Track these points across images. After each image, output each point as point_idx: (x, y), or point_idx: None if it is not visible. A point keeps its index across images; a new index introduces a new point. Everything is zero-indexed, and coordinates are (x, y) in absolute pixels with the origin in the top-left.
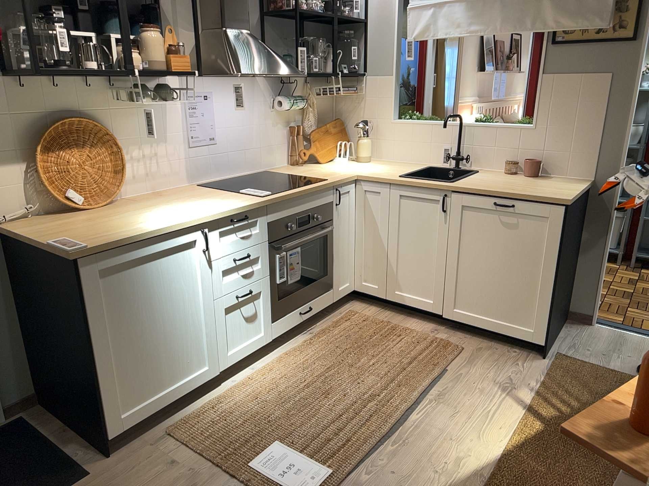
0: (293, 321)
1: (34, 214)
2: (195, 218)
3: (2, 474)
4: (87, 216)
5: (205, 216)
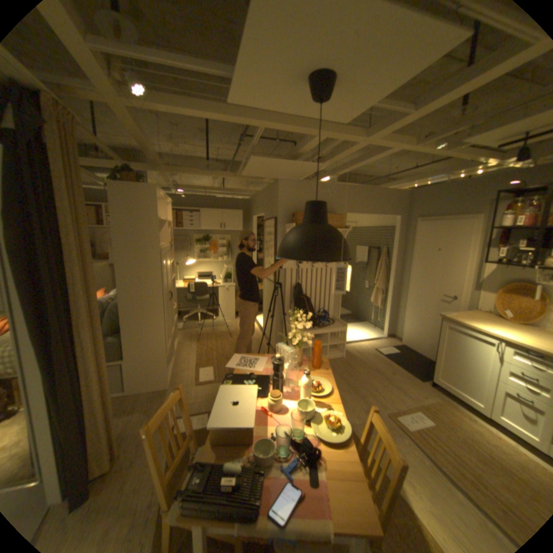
0: None
1: (493, 313)
2: (498, 334)
3: (426, 369)
4: (498, 320)
5: (504, 336)
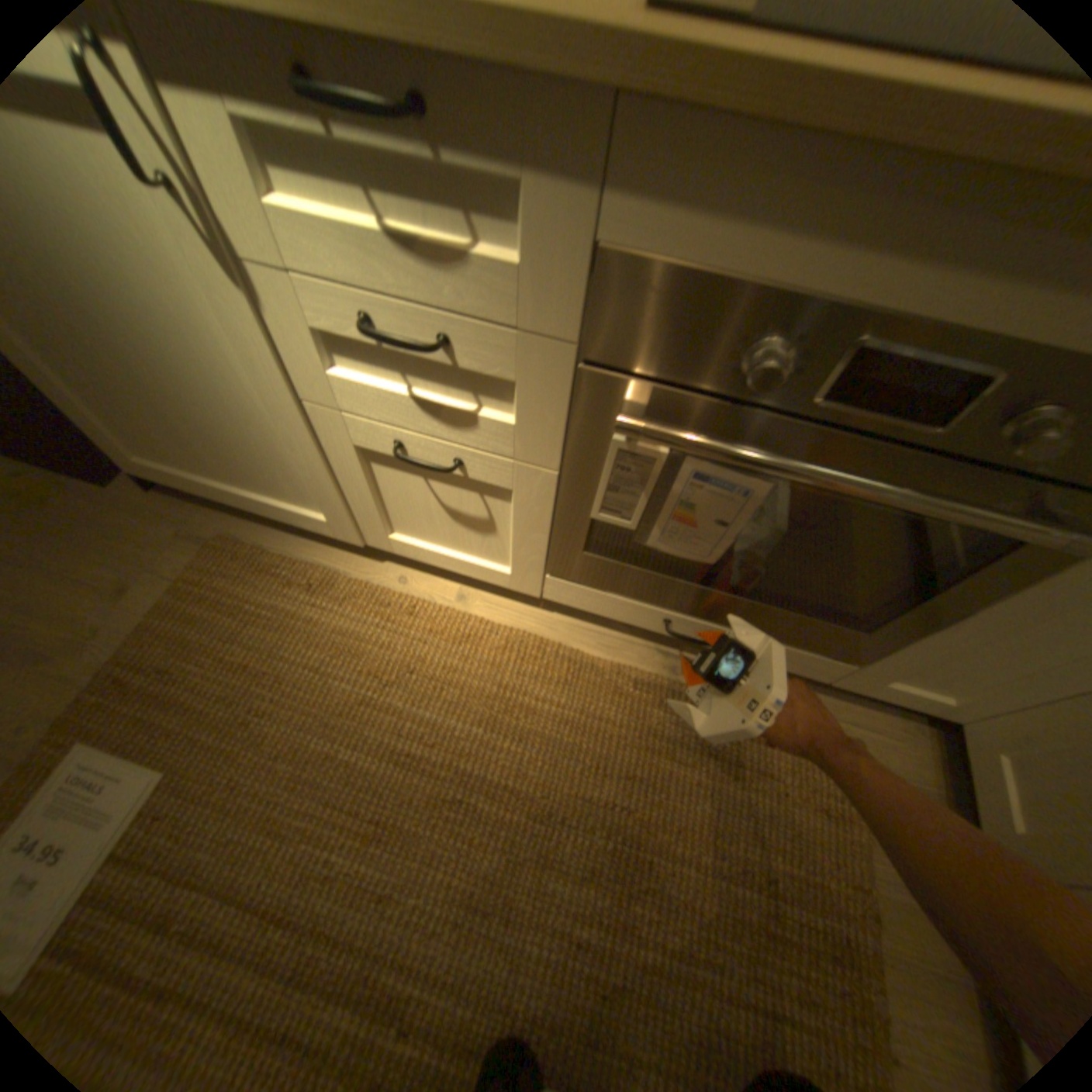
0: (631, 613)
1: None
2: None
3: None
4: None
5: None
